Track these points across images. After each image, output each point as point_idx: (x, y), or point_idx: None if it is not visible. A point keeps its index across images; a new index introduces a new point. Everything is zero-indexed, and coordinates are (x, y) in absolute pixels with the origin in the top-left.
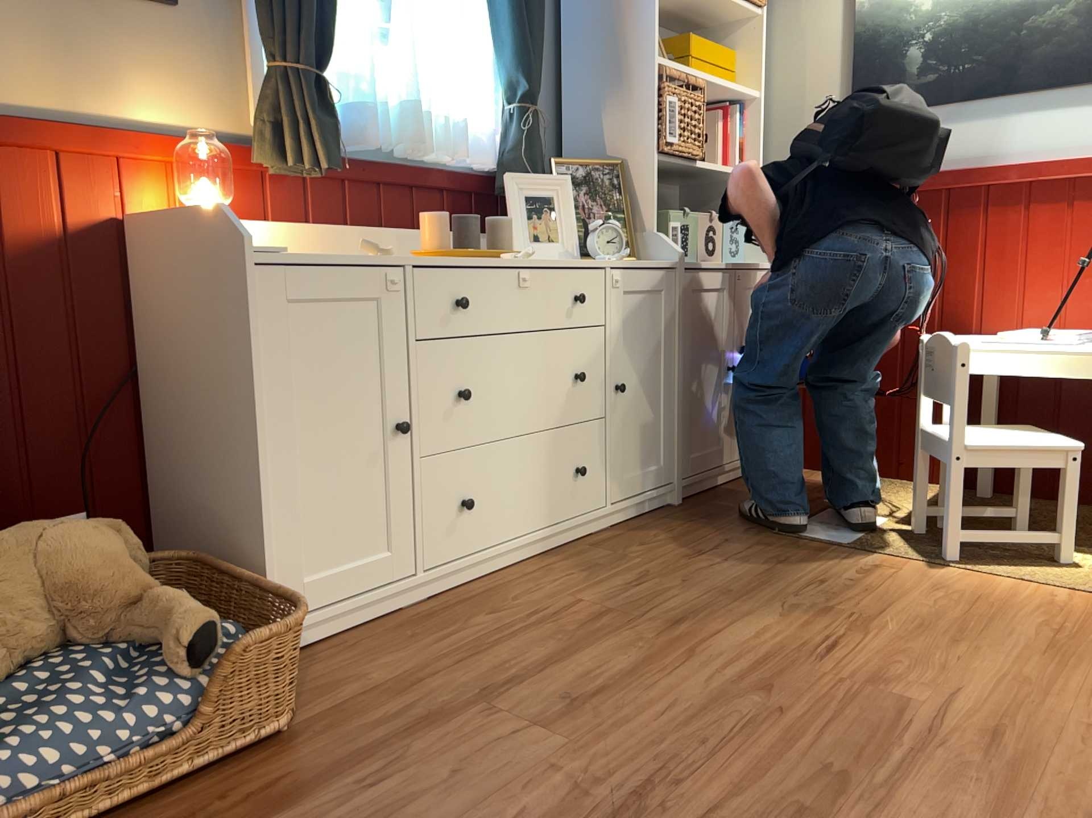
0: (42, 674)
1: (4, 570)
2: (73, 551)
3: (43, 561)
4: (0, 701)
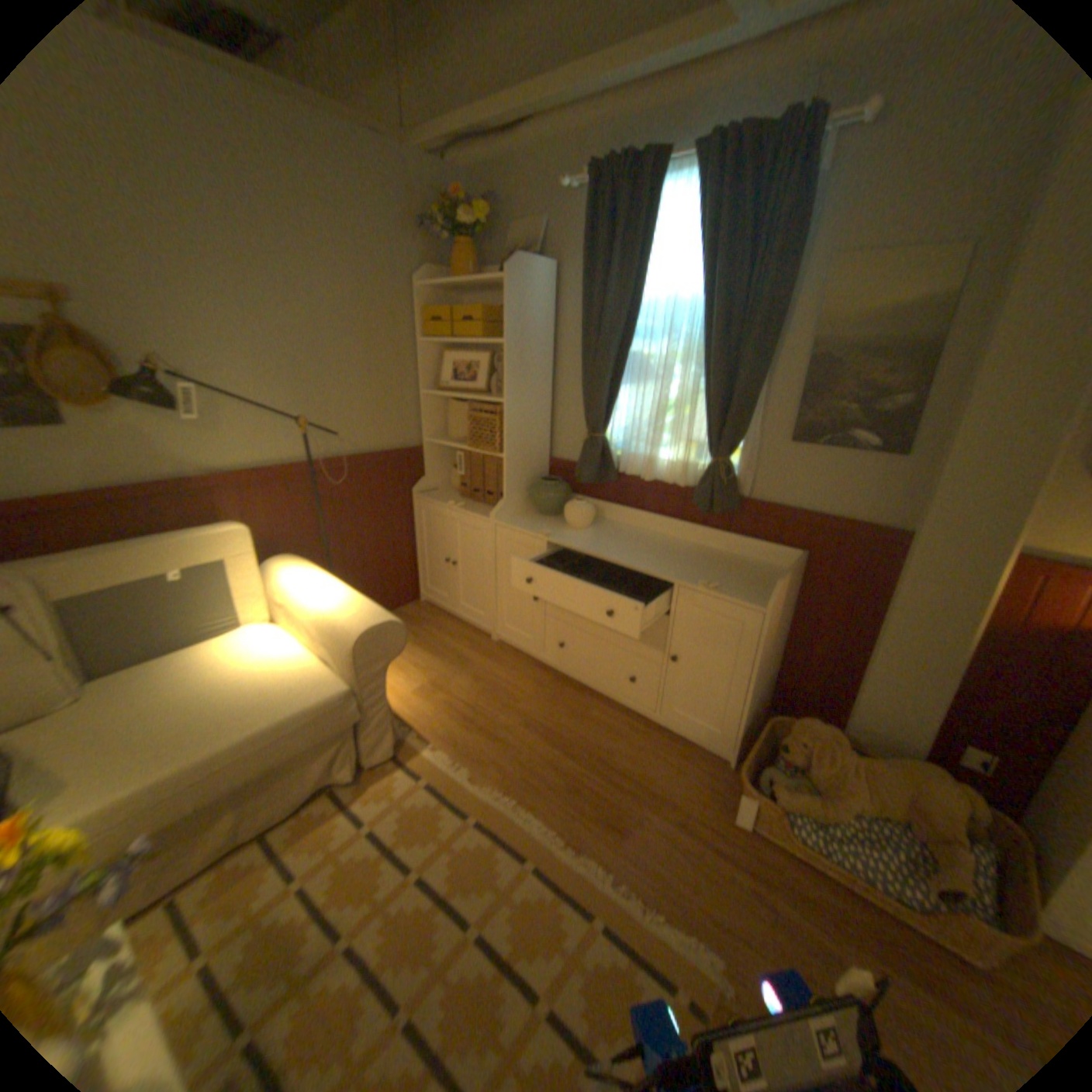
0: (887, 832)
1: (901, 784)
2: (935, 800)
3: (919, 793)
4: (866, 827)
